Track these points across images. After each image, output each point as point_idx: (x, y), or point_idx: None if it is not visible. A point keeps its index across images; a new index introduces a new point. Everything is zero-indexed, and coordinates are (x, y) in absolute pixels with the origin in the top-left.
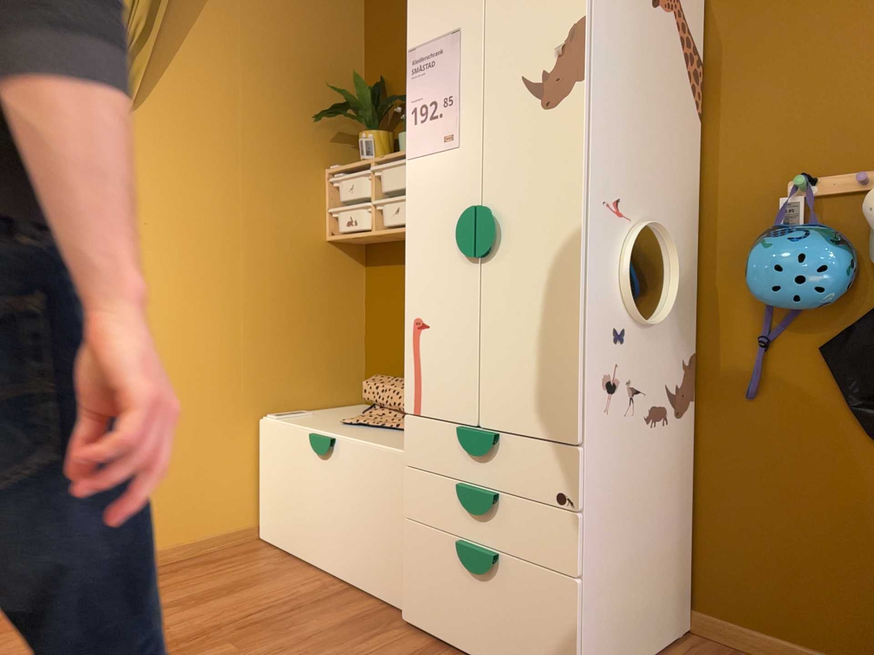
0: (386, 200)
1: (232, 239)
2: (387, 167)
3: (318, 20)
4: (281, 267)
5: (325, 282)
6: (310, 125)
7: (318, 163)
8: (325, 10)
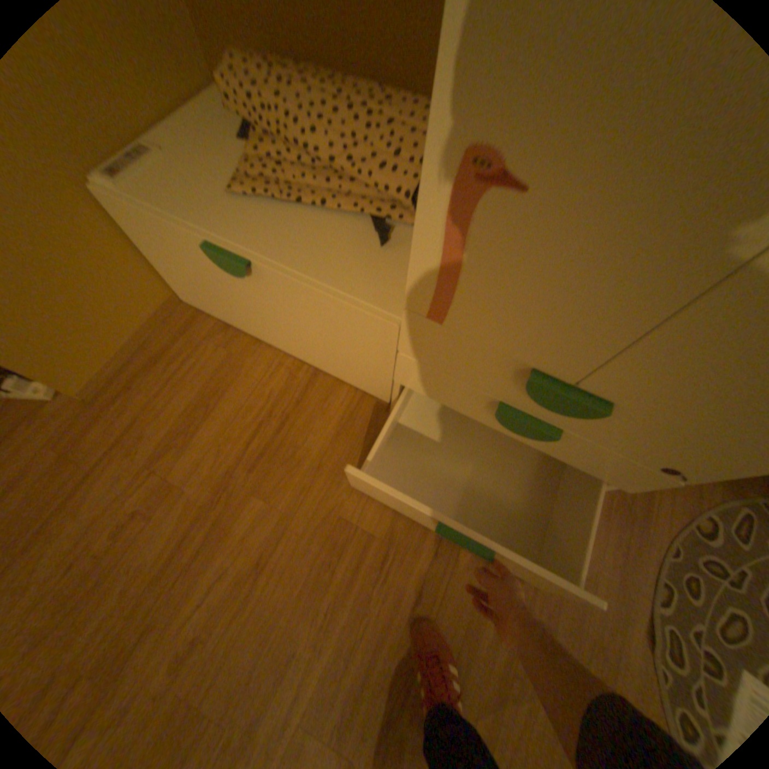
0: None
1: None
2: None
3: None
4: None
5: None
6: None
7: None
8: None
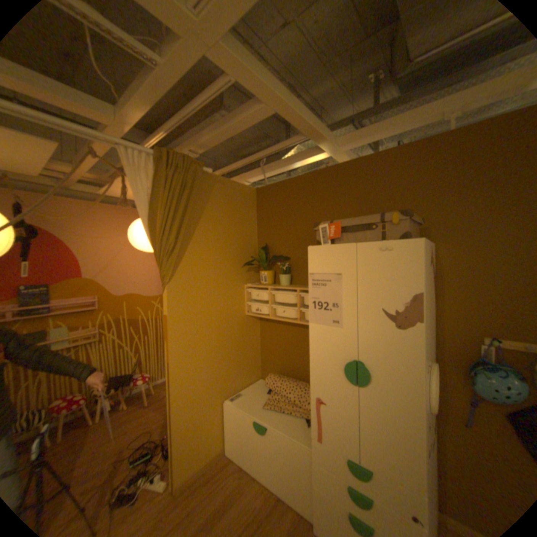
0: (277, 307)
1: (210, 327)
2: (277, 292)
3: (239, 222)
4: (229, 333)
5: (245, 332)
6: (238, 268)
7: (241, 283)
8: (241, 217)
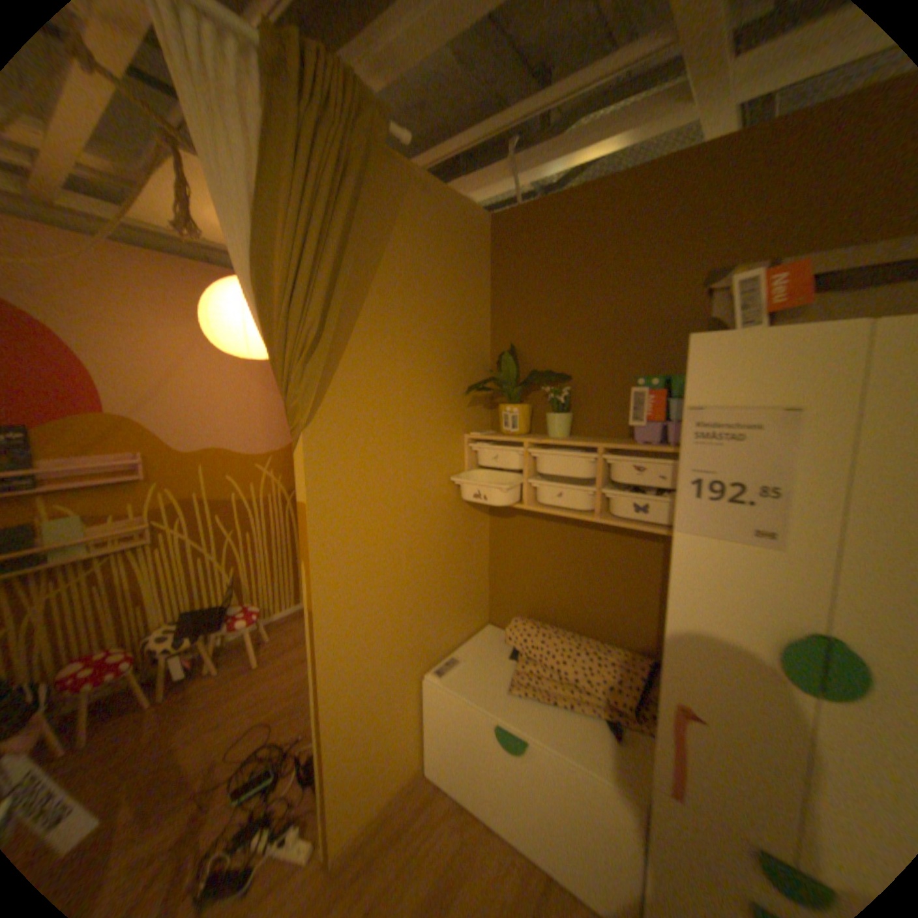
0: (545, 484)
1: (397, 527)
2: (546, 453)
3: (457, 290)
4: (434, 536)
5: (463, 535)
6: (453, 396)
7: (458, 430)
8: (462, 279)
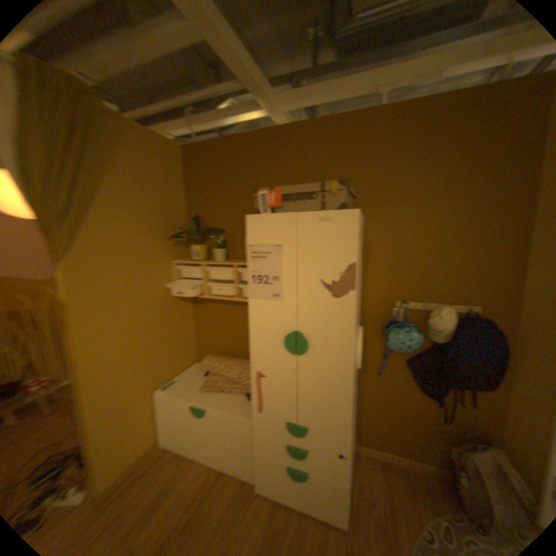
0: (211, 284)
1: (128, 313)
2: (210, 269)
3: (160, 184)
4: (154, 317)
5: (174, 315)
6: (161, 241)
7: (166, 259)
8: (162, 179)
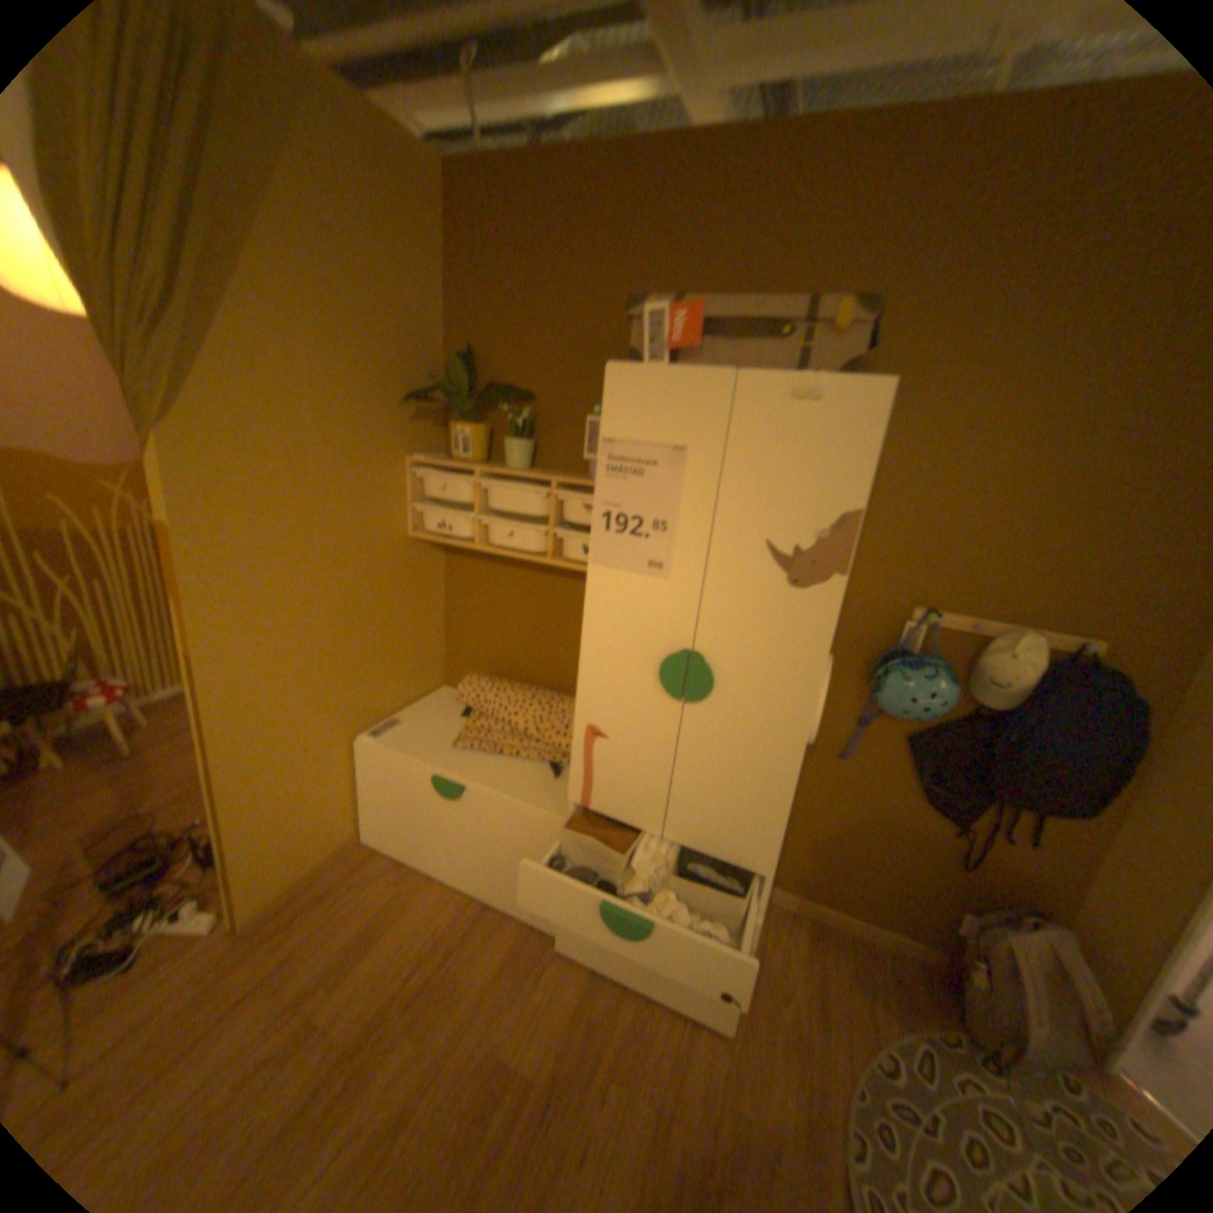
0: (498, 521)
1: (310, 563)
2: (499, 485)
3: (392, 258)
4: (366, 579)
5: (408, 580)
6: (388, 404)
7: (398, 449)
8: (399, 244)
